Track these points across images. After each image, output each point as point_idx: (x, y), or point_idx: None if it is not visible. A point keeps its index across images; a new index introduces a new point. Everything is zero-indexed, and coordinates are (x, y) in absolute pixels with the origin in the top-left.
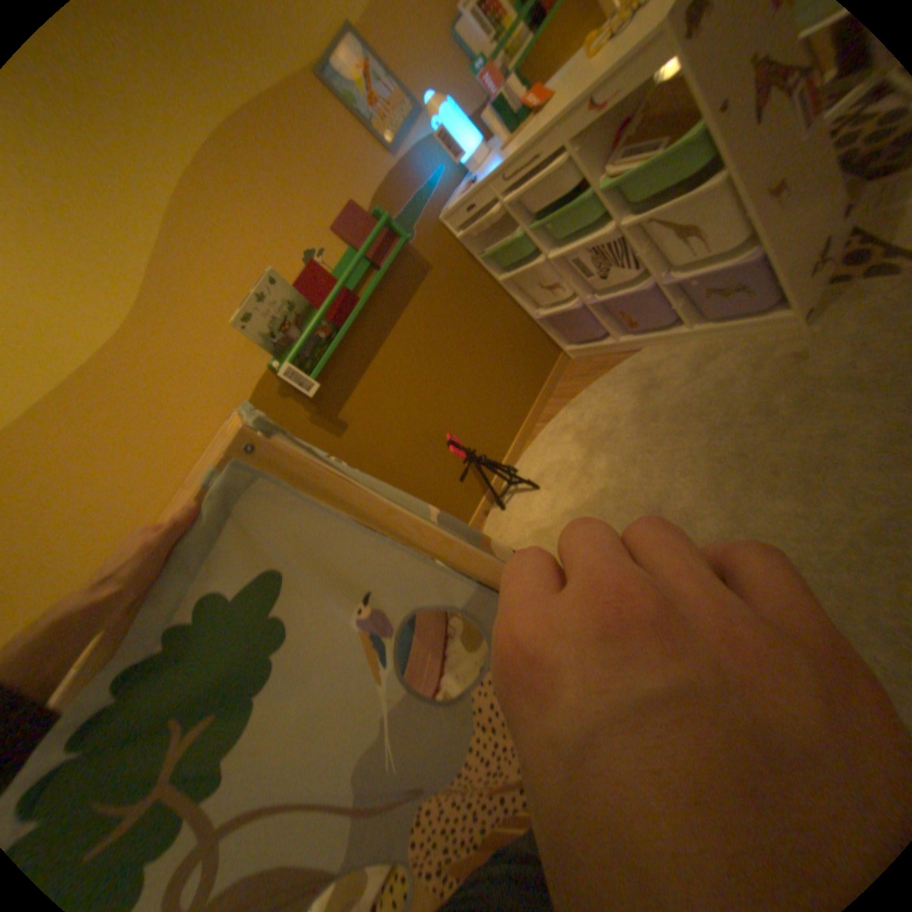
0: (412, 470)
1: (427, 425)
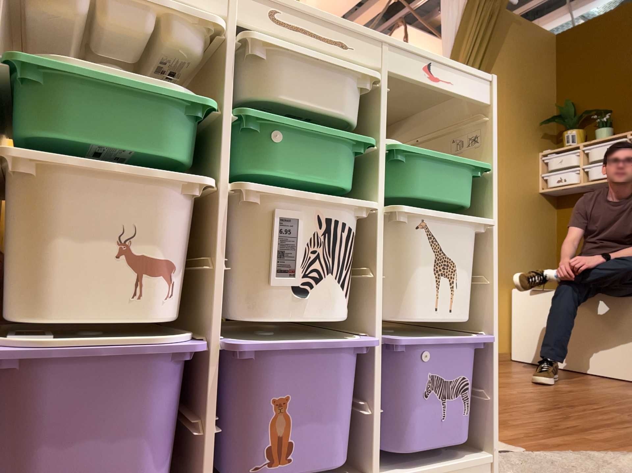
0: None
1: None
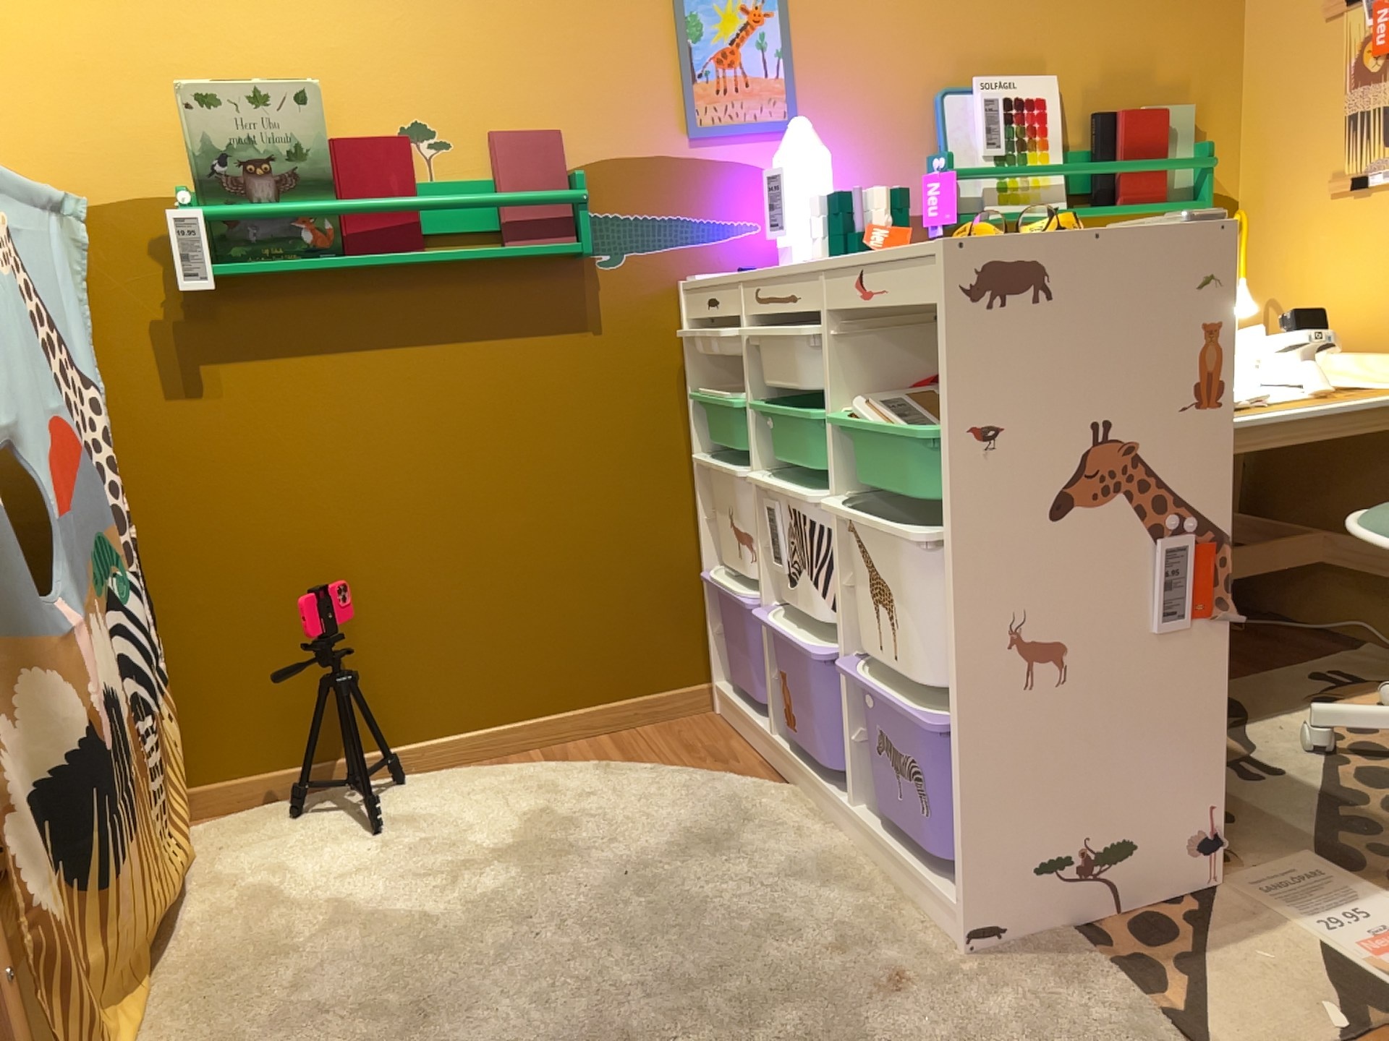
0: (226, 576)
1: (334, 535)
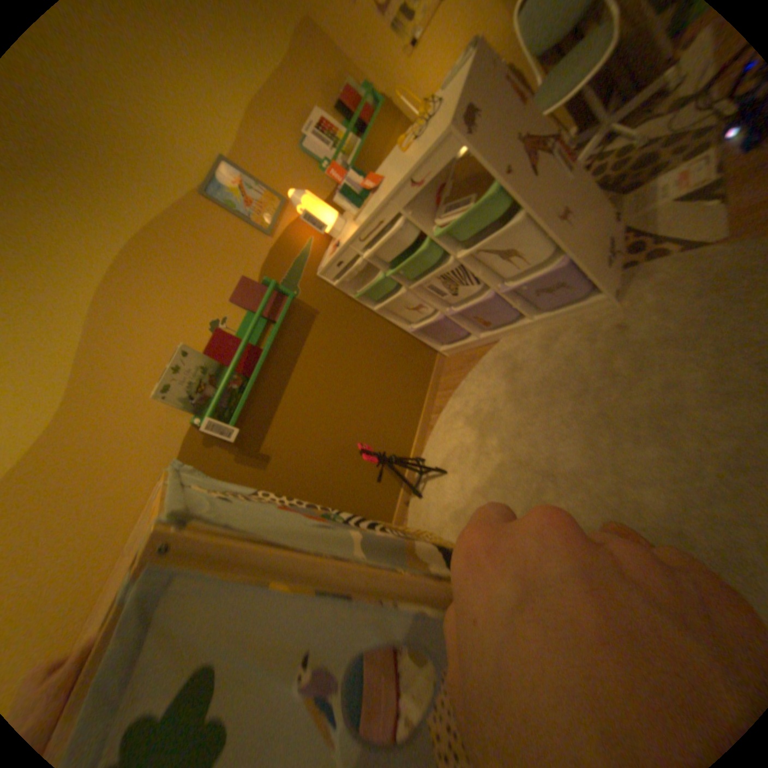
0: (334, 482)
1: (339, 439)
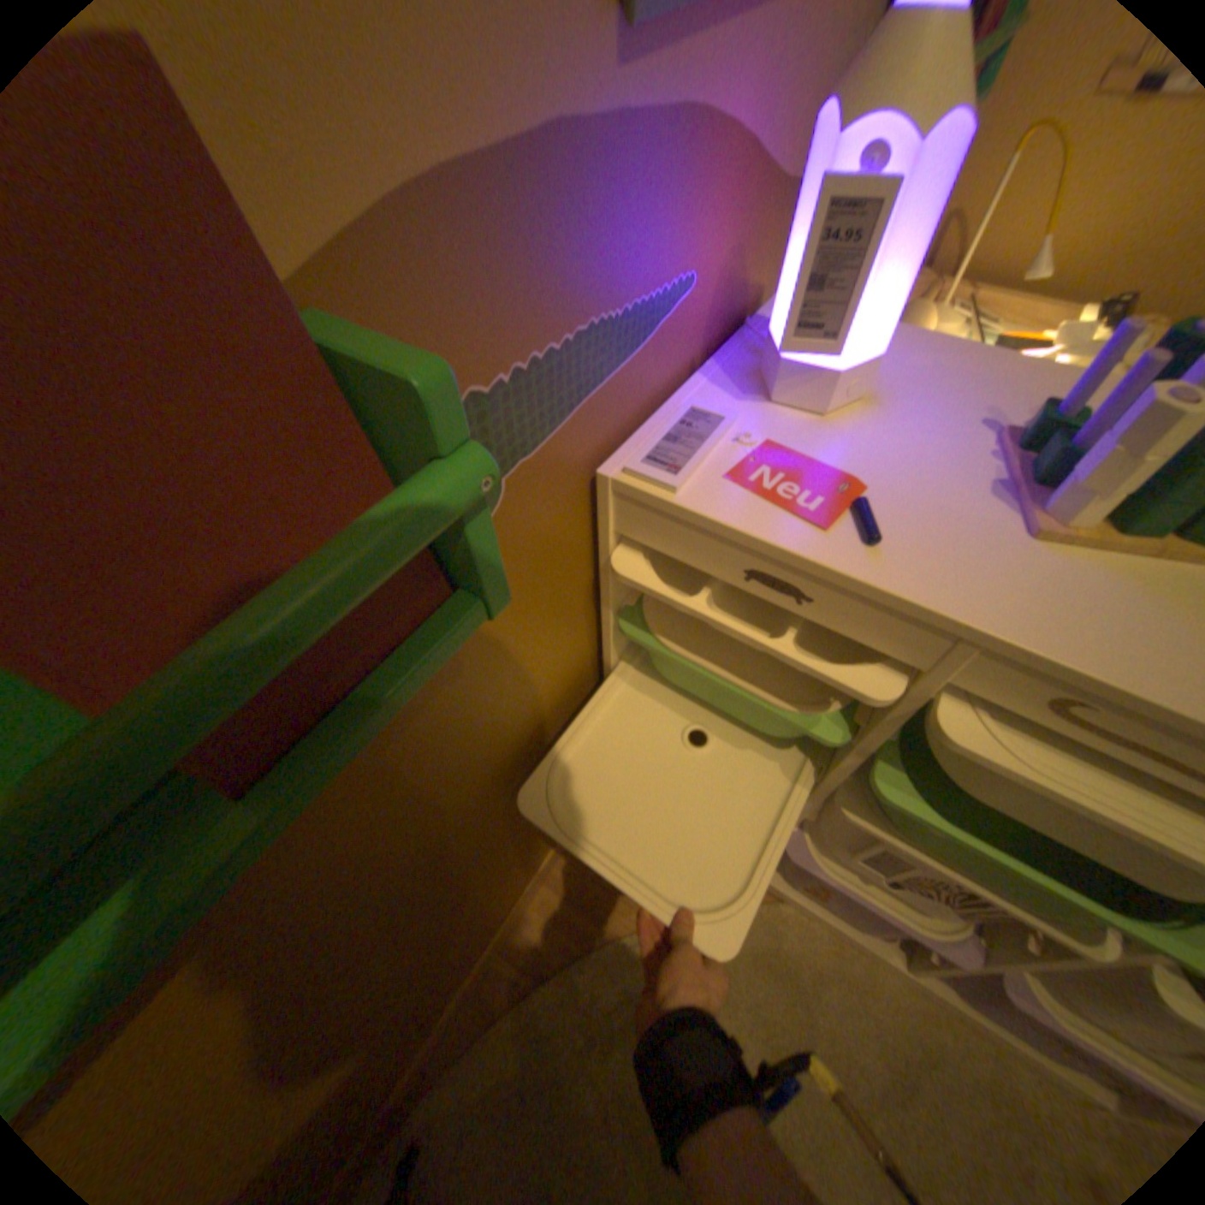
0: None
1: None
